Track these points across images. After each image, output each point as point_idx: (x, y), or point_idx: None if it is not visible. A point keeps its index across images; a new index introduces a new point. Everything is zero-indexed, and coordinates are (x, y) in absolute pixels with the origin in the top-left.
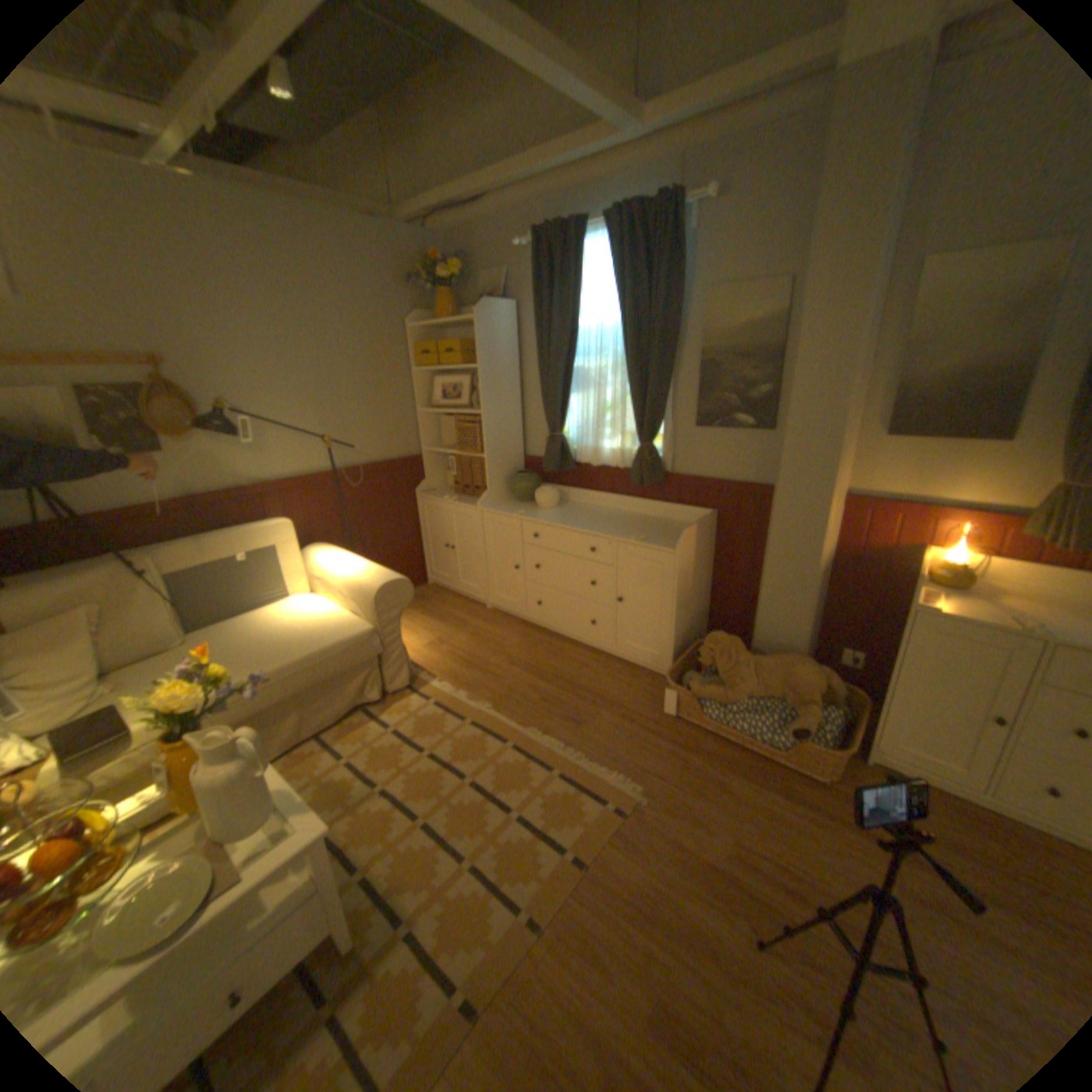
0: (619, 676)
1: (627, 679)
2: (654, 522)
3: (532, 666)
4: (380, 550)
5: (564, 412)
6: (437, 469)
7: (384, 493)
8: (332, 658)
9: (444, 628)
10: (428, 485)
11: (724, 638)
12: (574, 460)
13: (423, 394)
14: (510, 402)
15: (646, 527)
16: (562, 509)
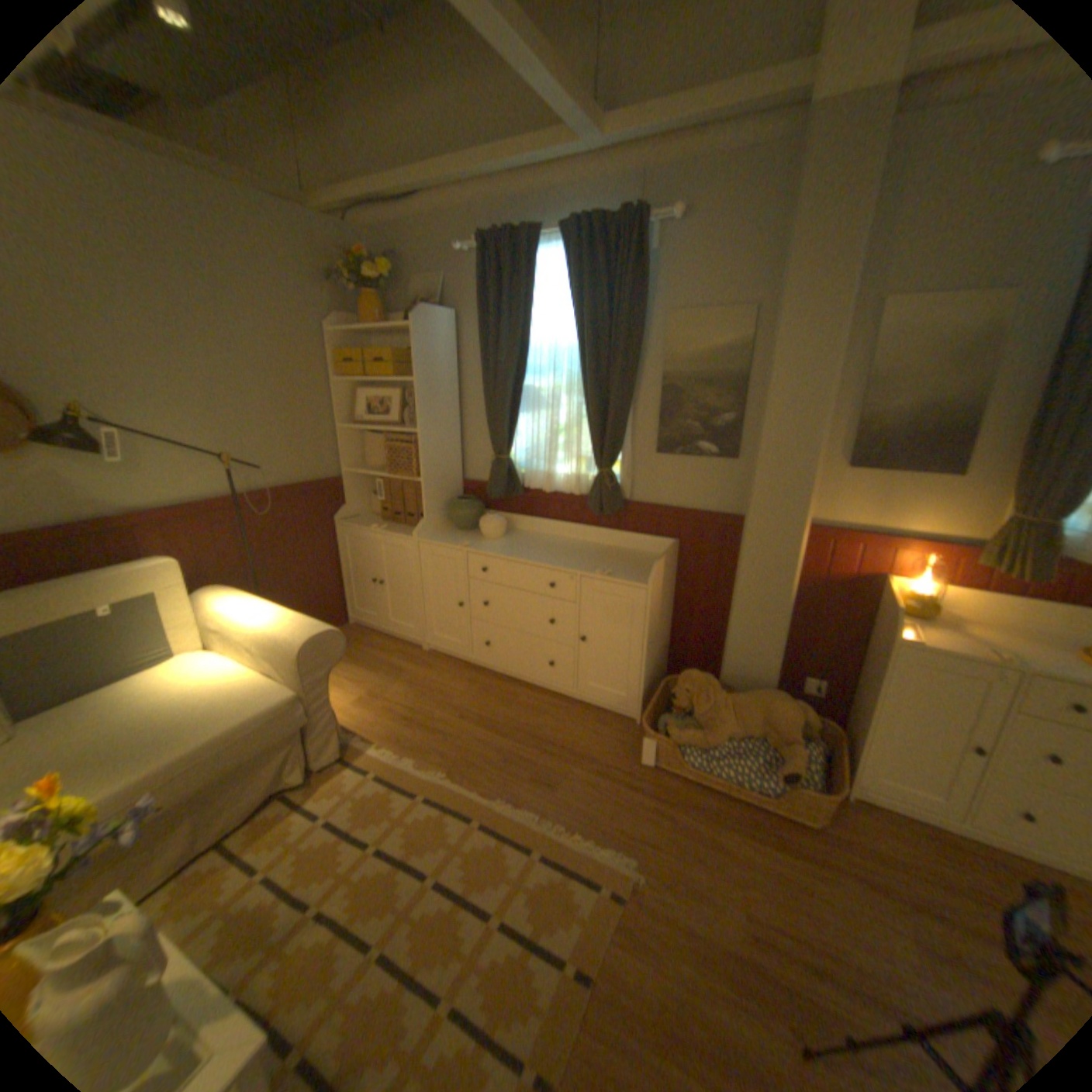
0: (584, 722)
1: (593, 725)
2: (613, 552)
3: (485, 719)
4: (291, 588)
5: (512, 433)
6: (360, 493)
7: (296, 522)
8: (241, 741)
9: (374, 679)
10: (349, 510)
11: (699, 676)
12: (522, 485)
13: (344, 408)
14: (448, 420)
15: (607, 558)
16: (511, 539)
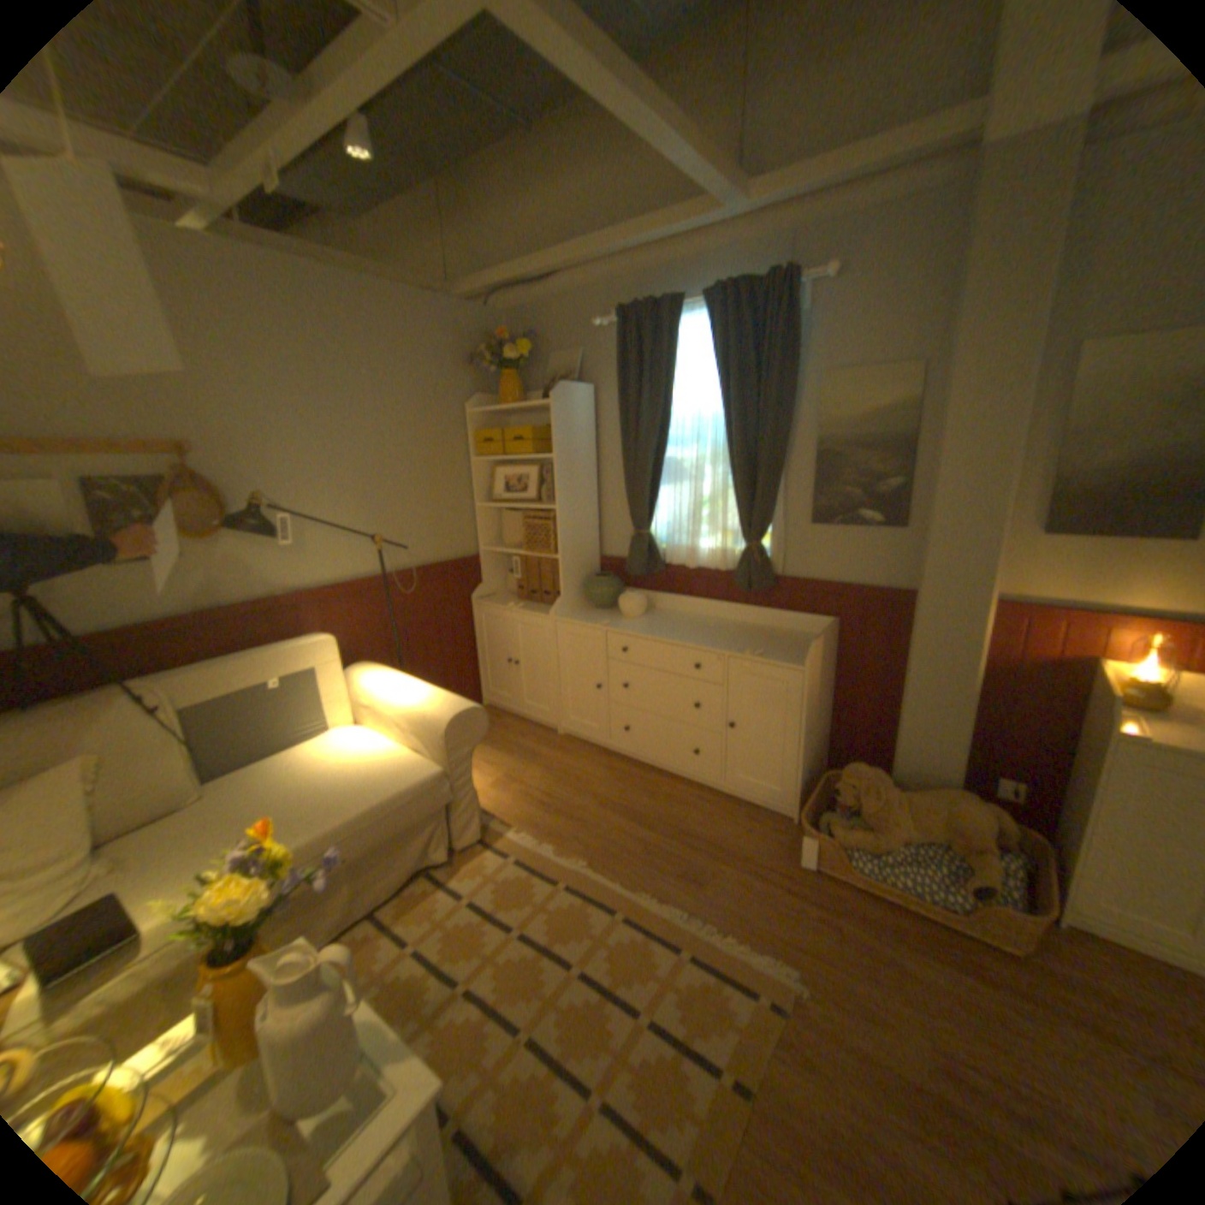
0: (733, 818)
1: (744, 822)
2: (764, 632)
3: (626, 809)
4: (430, 668)
5: (652, 507)
6: (496, 572)
7: (436, 601)
8: (394, 813)
9: (510, 762)
10: (485, 590)
11: (867, 771)
12: (662, 561)
13: (482, 487)
14: (586, 496)
15: (757, 638)
16: (651, 618)
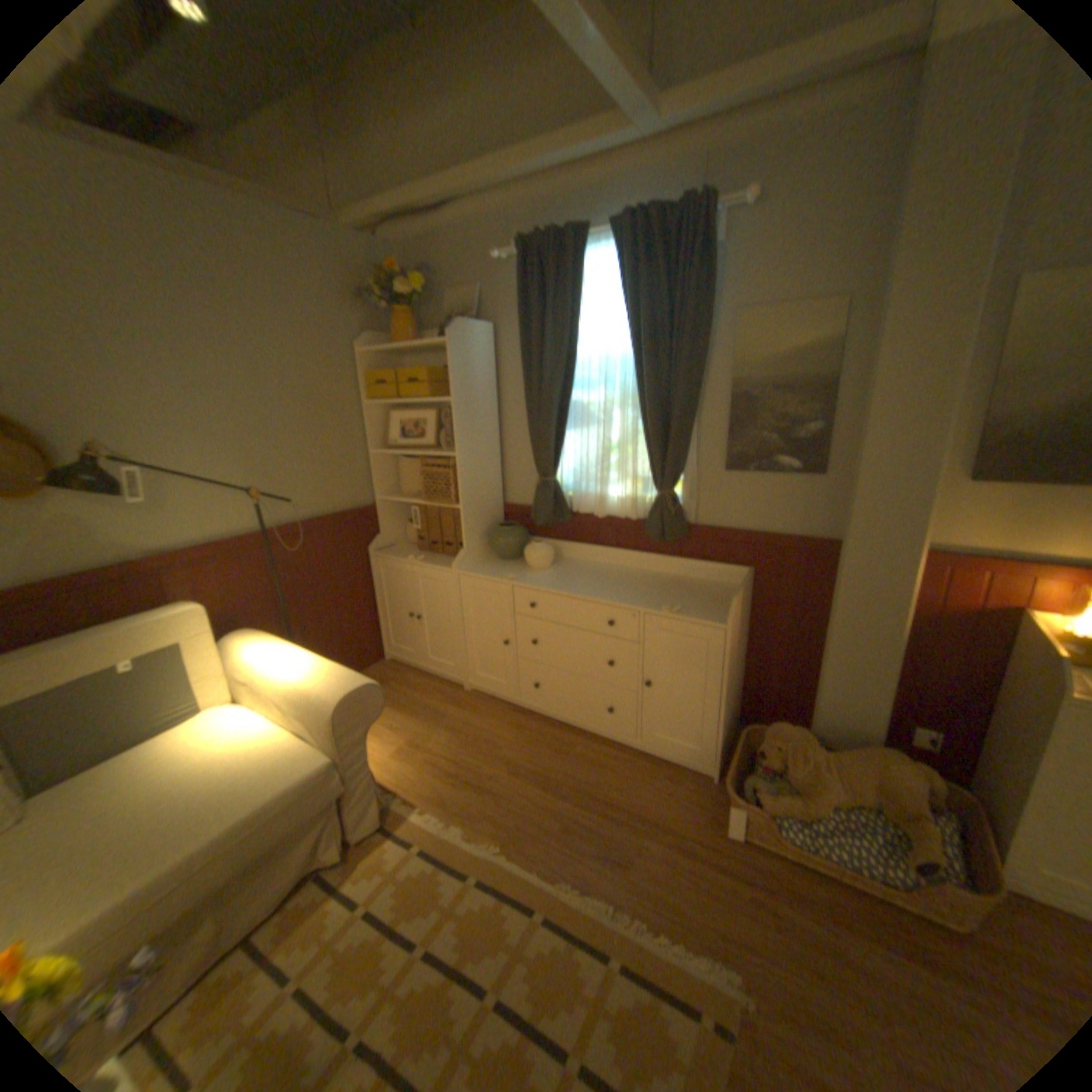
0: (652, 780)
1: (663, 784)
2: (677, 582)
3: (539, 775)
4: (324, 625)
5: (559, 452)
6: (394, 520)
7: (329, 554)
8: (270, 822)
9: (414, 725)
10: (384, 539)
11: (793, 732)
12: (570, 509)
13: (377, 431)
14: (487, 440)
15: (671, 590)
16: (559, 568)
